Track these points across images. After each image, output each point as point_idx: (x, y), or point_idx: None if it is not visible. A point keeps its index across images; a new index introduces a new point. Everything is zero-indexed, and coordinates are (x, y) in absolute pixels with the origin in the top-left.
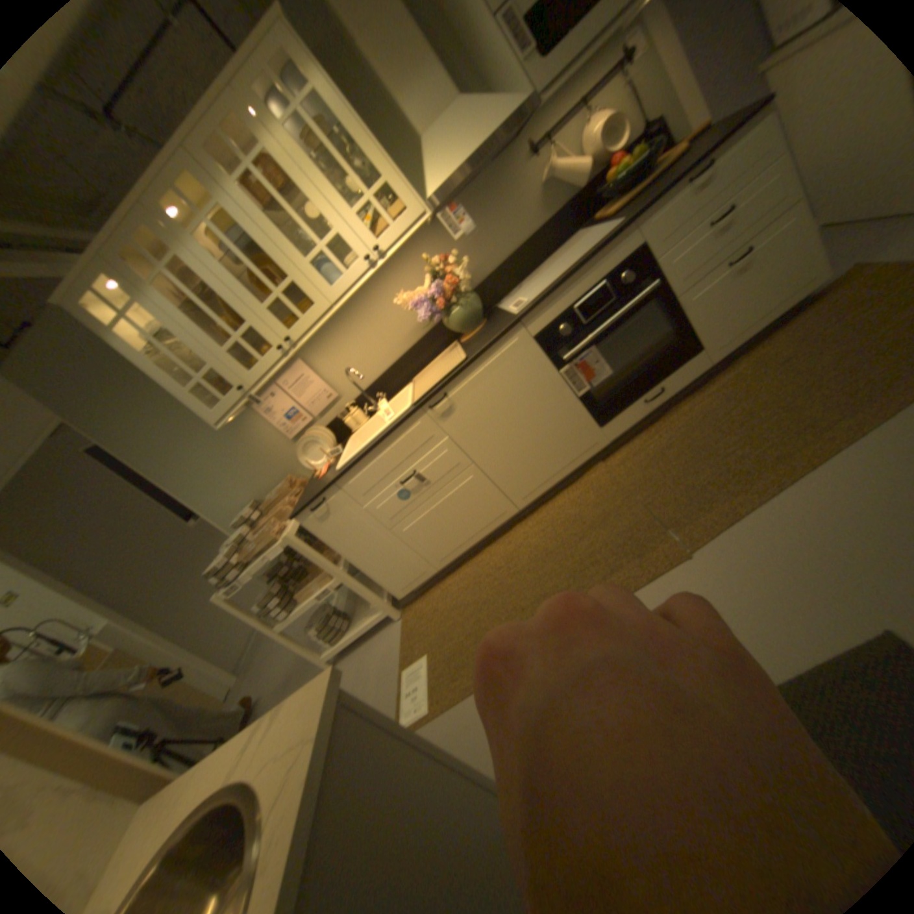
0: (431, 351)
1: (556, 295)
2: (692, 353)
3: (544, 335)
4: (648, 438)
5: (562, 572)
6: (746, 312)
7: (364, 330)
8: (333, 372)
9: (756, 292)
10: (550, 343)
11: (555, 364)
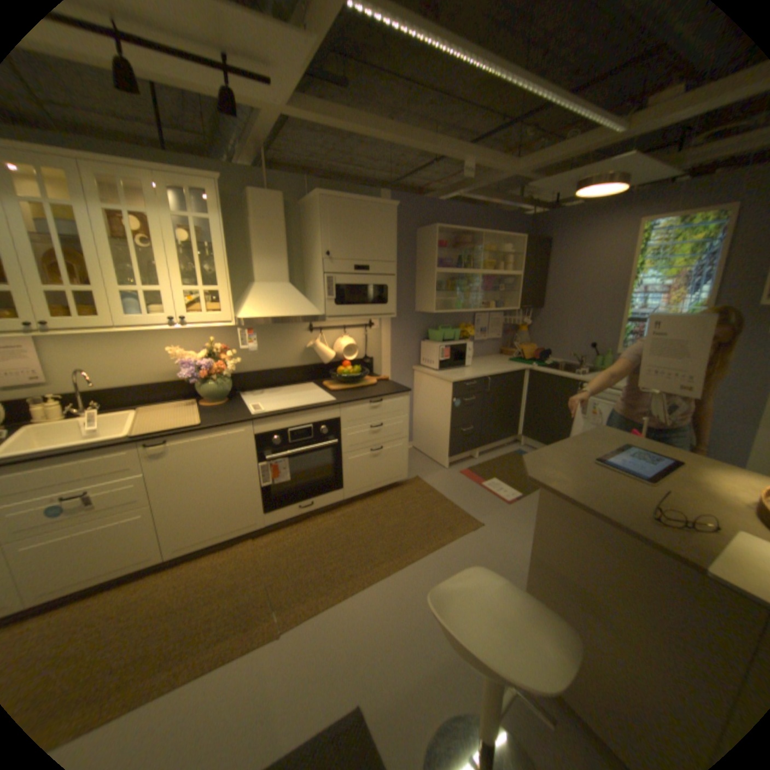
0: (167, 395)
1: (281, 418)
2: (335, 488)
3: (260, 437)
4: (288, 533)
5: (171, 635)
6: (367, 478)
7: (119, 348)
8: (56, 361)
9: (375, 470)
10: (261, 443)
11: (257, 458)
